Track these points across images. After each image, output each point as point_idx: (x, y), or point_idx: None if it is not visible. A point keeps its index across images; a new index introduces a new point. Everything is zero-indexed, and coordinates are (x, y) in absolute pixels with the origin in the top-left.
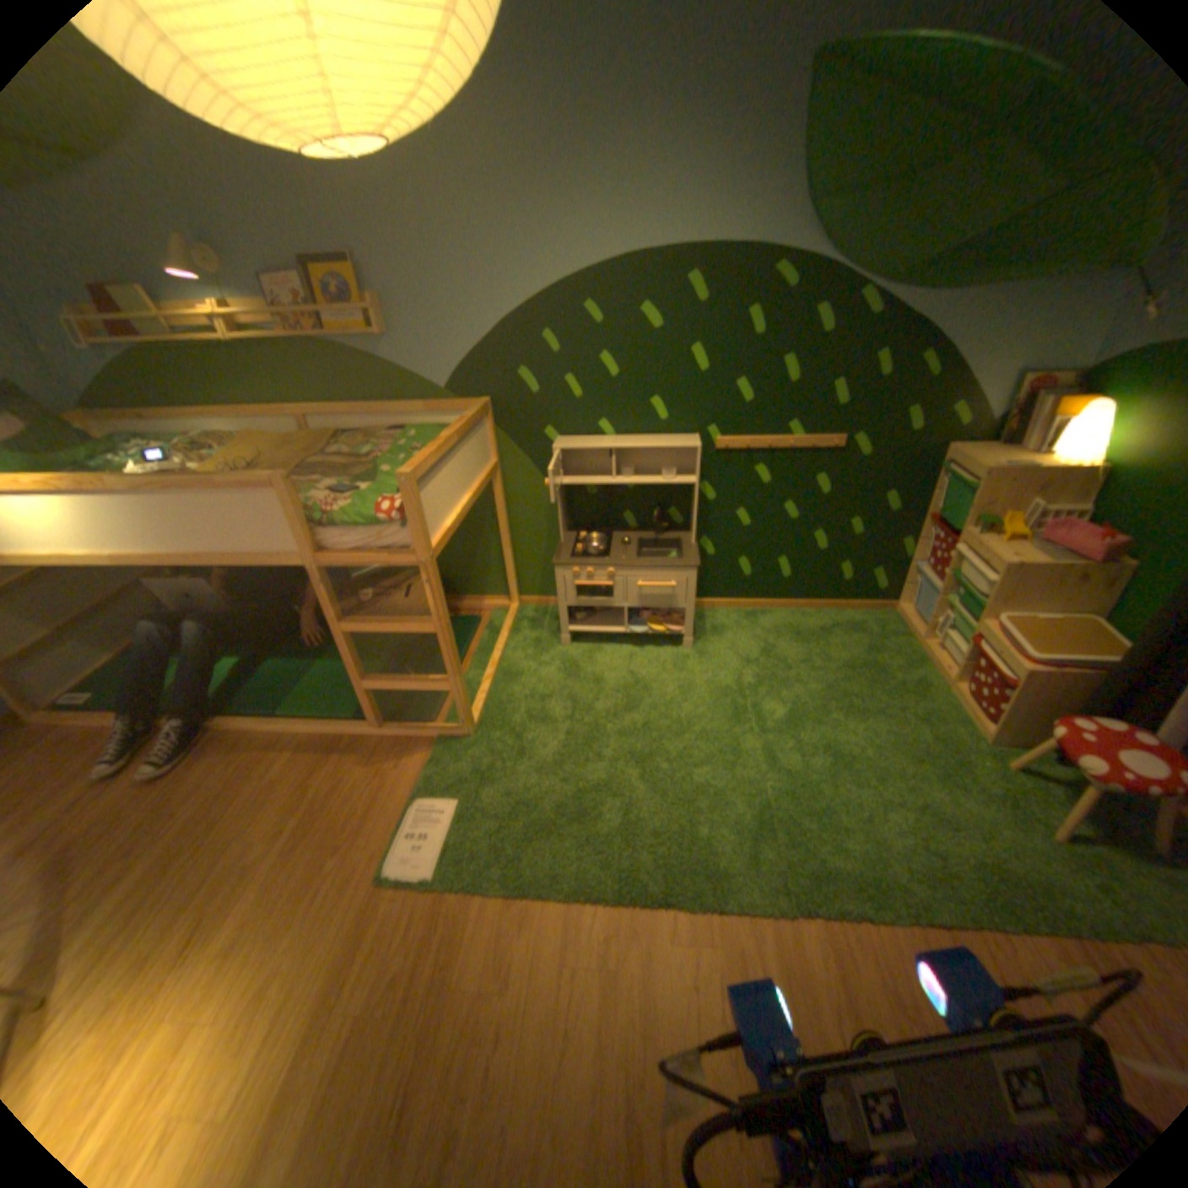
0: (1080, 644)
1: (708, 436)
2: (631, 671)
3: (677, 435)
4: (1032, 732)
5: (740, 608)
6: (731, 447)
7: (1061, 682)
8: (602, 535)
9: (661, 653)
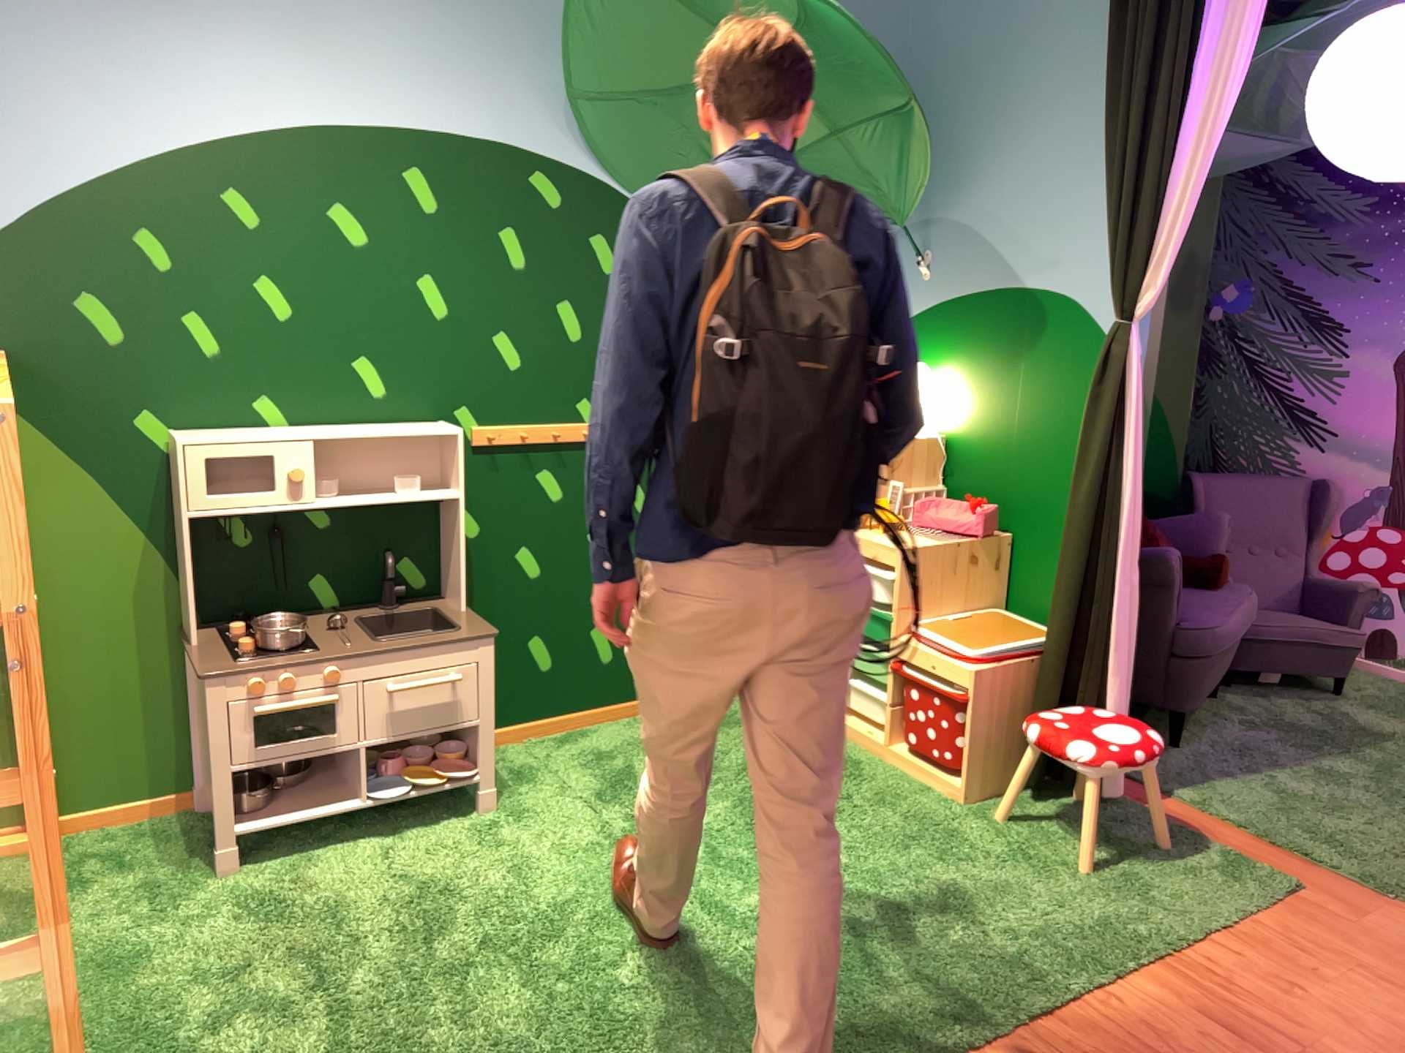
0: (994, 631)
1: (462, 425)
2: (408, 866)
3: (413, 424)
4: (990, 758)
5: (545, 730)
6: (501, 442)
7: (999, 673)
8: (285, 621)
9: (449, 824)
